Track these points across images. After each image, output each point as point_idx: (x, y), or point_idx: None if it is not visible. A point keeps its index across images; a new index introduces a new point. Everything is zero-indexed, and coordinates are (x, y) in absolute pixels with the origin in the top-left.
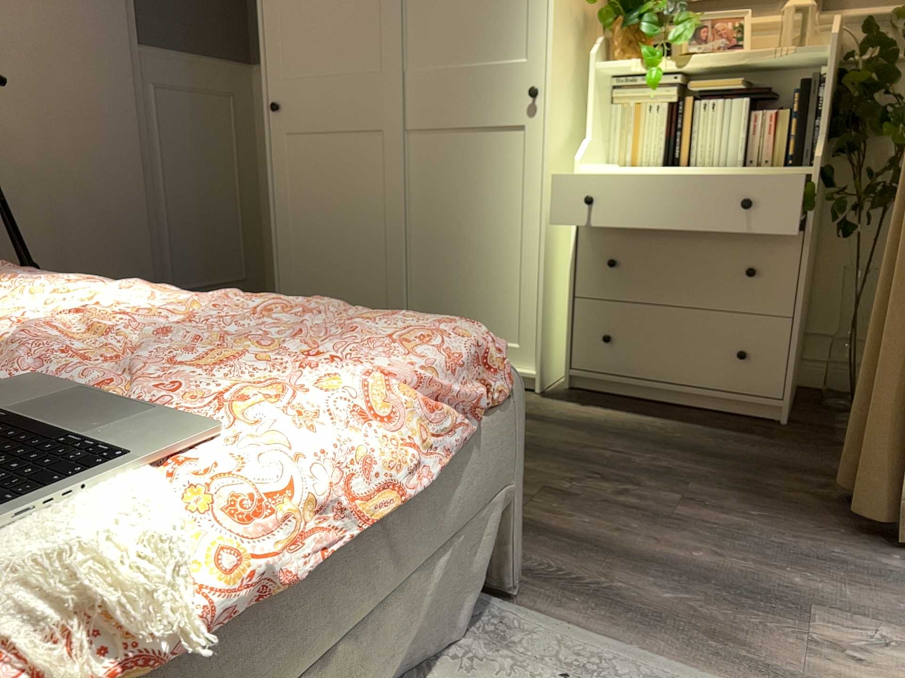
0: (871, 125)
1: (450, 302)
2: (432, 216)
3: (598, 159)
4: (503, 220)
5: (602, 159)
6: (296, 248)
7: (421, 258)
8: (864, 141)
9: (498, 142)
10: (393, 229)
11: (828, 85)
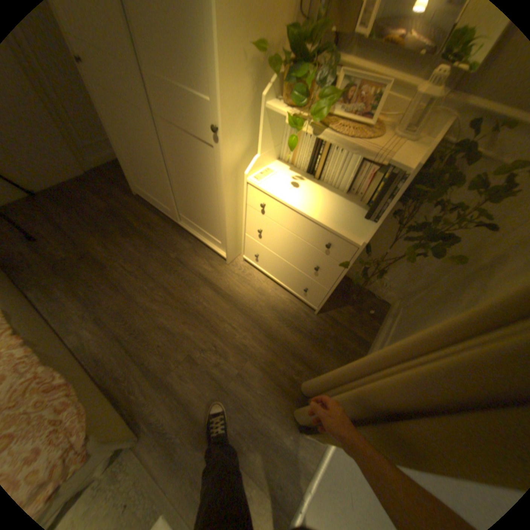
0: (428, 200)
1: (193, 212)
2: (178, 171)
3: (268, 161)
4: (209, 190)
5: (274, 157)
6: (124, 154)
7: (178, 187)
8: (417, 208)
9: (201, 148)
10: (161, 170)
11: (403, 186)
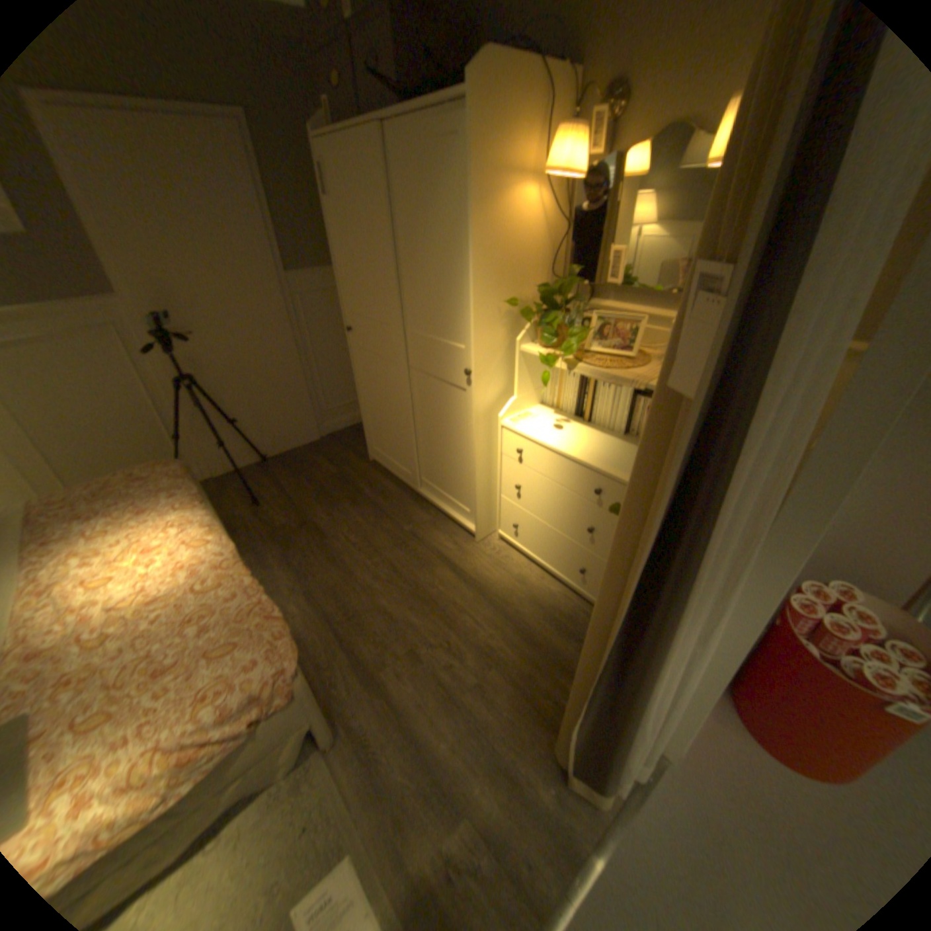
0: None
1: (438, 471)
2: (427, 421)
3: (528, 404)
4: (459, 439)
5: (535, 401)
6: (370, 411)
7: (424, 441)
8: None
9: (454, 393)
10: (408, 422)
11: None
